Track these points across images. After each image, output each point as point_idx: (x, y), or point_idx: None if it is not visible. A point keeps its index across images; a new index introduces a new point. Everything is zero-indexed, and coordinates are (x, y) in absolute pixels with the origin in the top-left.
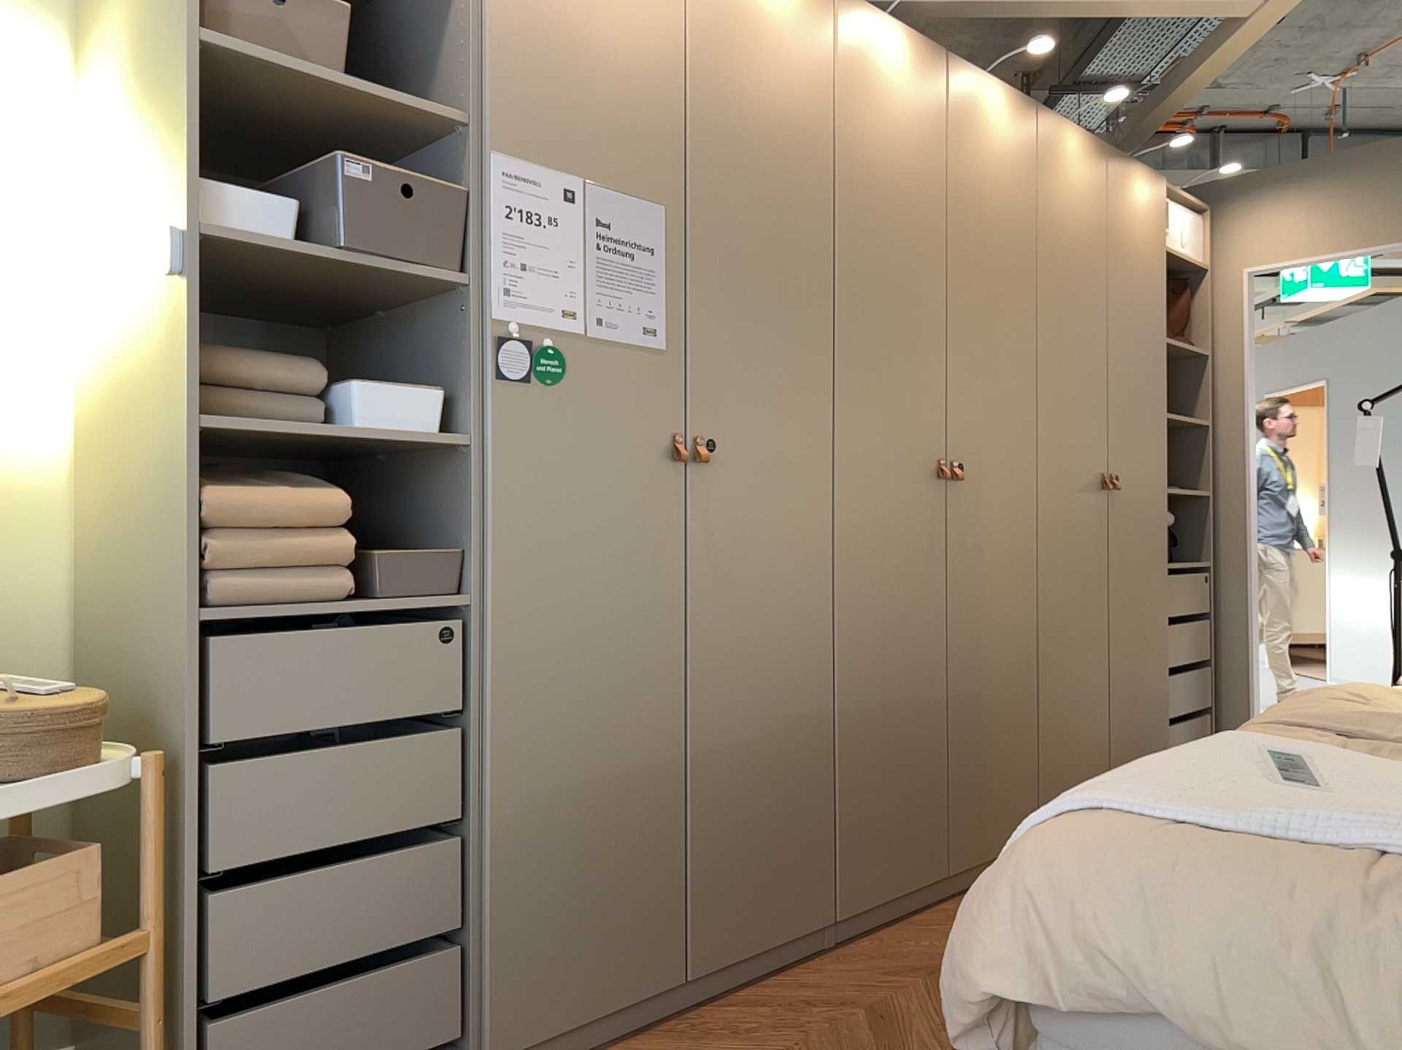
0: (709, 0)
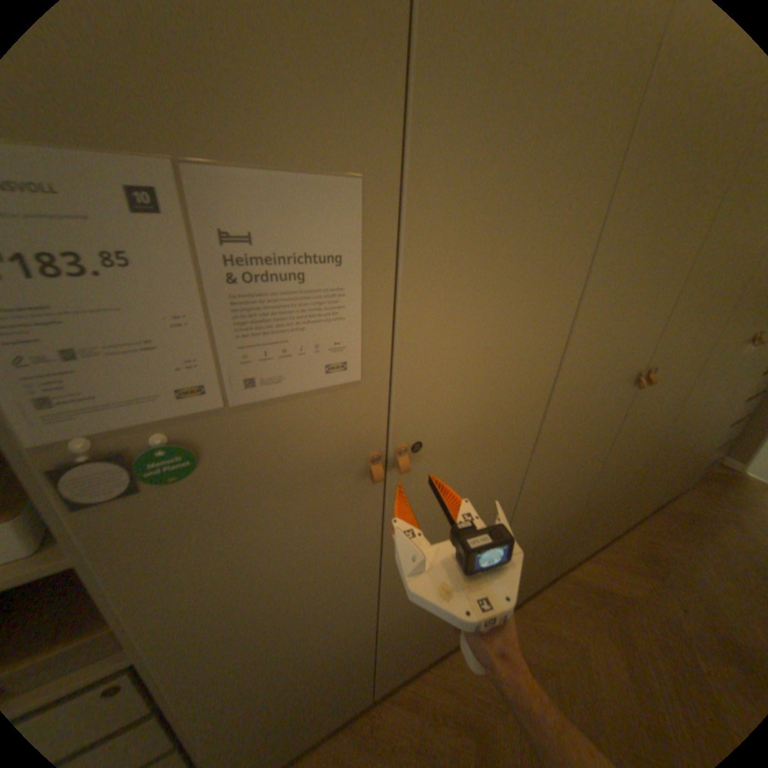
0: None
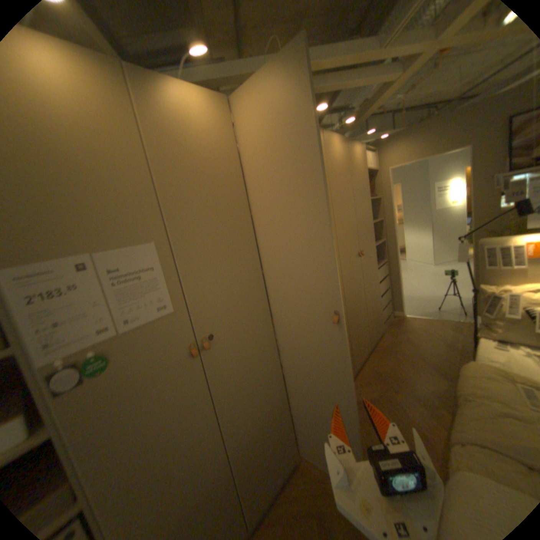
0: (155, 121)
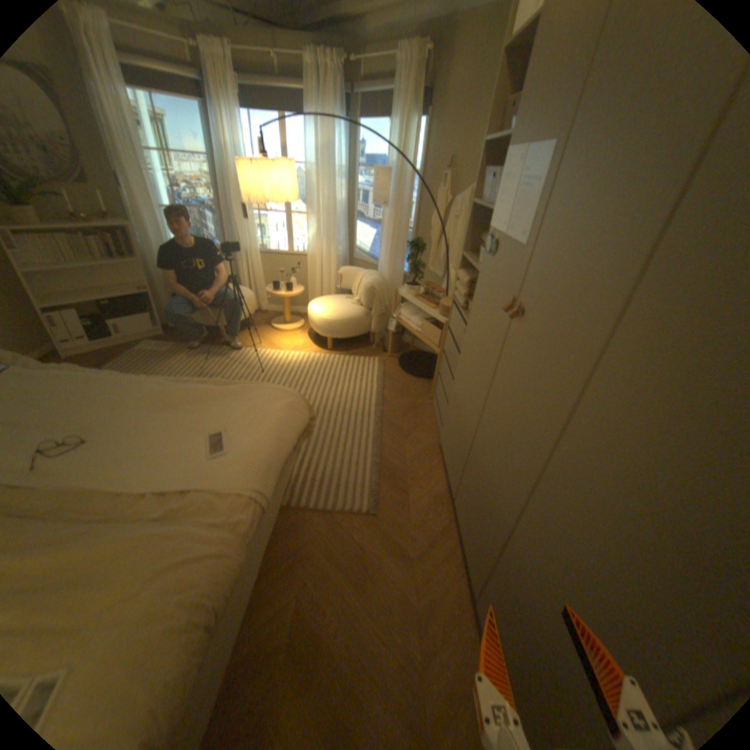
0: None
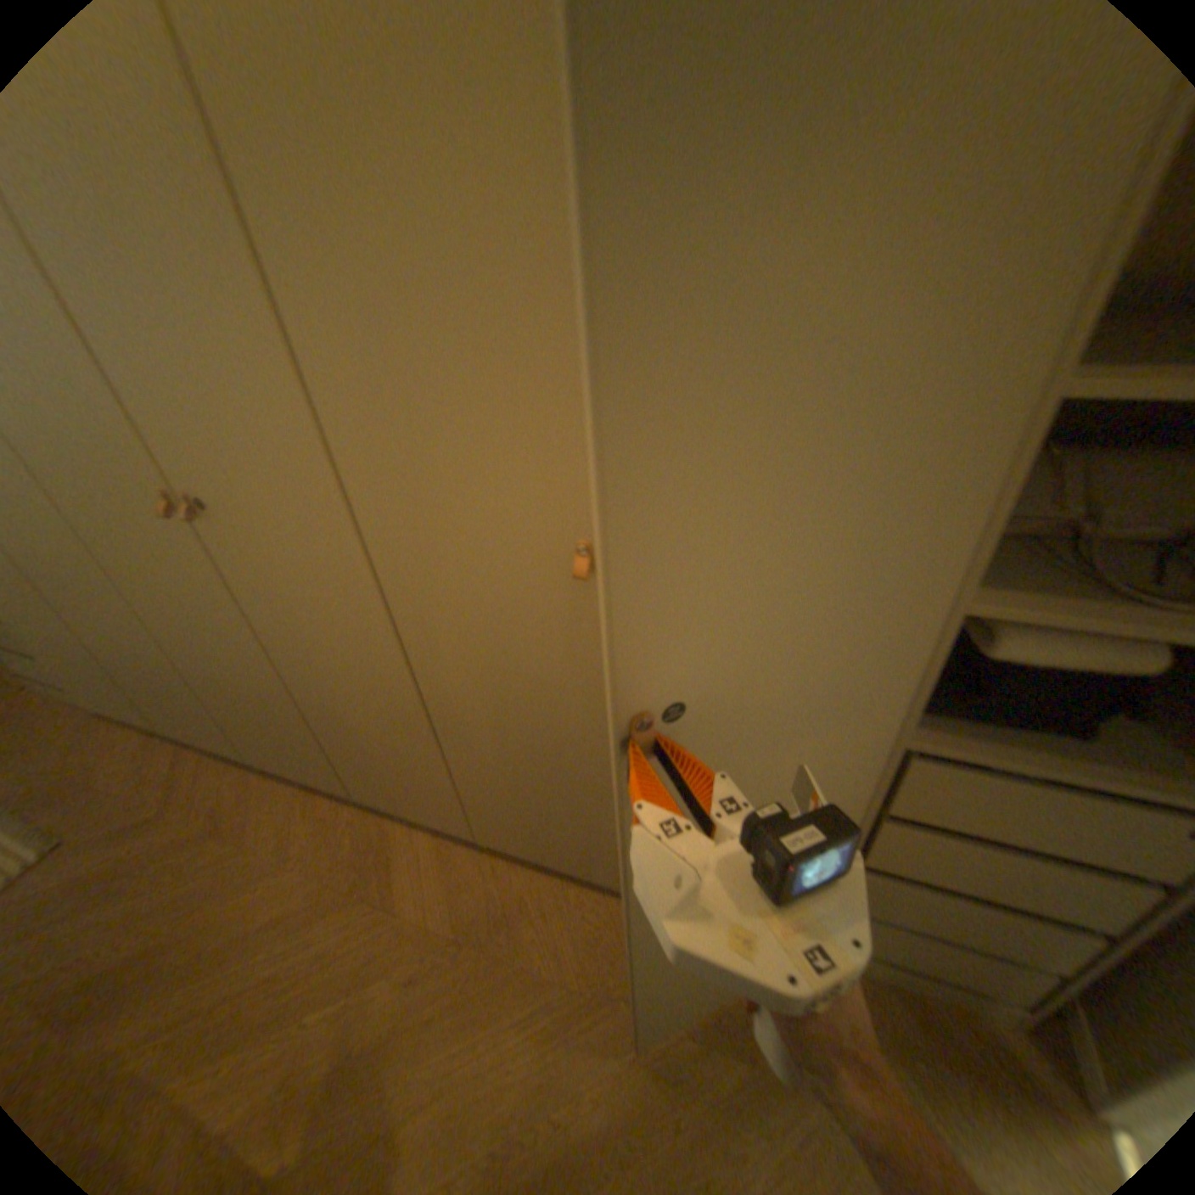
0: None
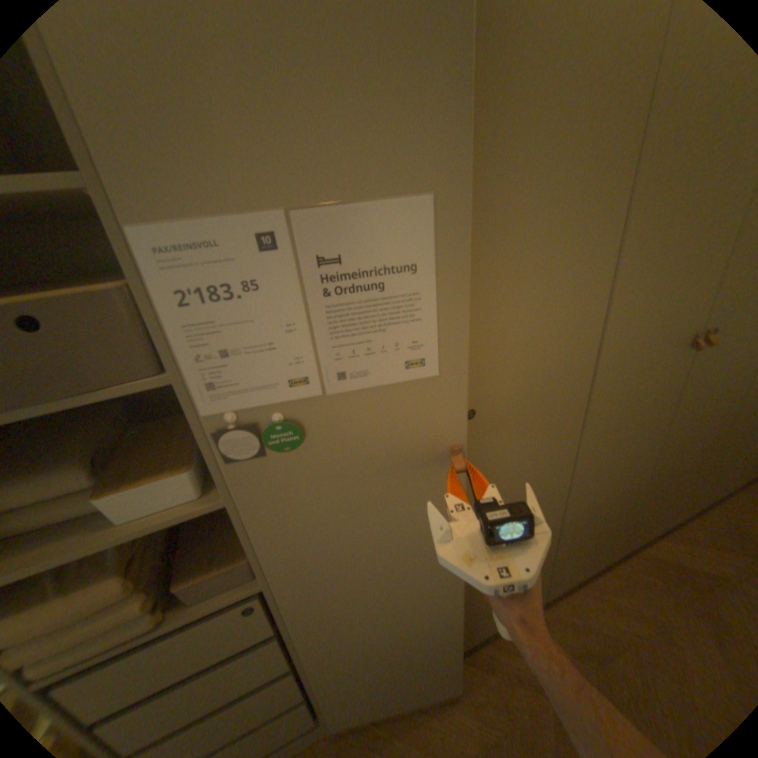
0: None
